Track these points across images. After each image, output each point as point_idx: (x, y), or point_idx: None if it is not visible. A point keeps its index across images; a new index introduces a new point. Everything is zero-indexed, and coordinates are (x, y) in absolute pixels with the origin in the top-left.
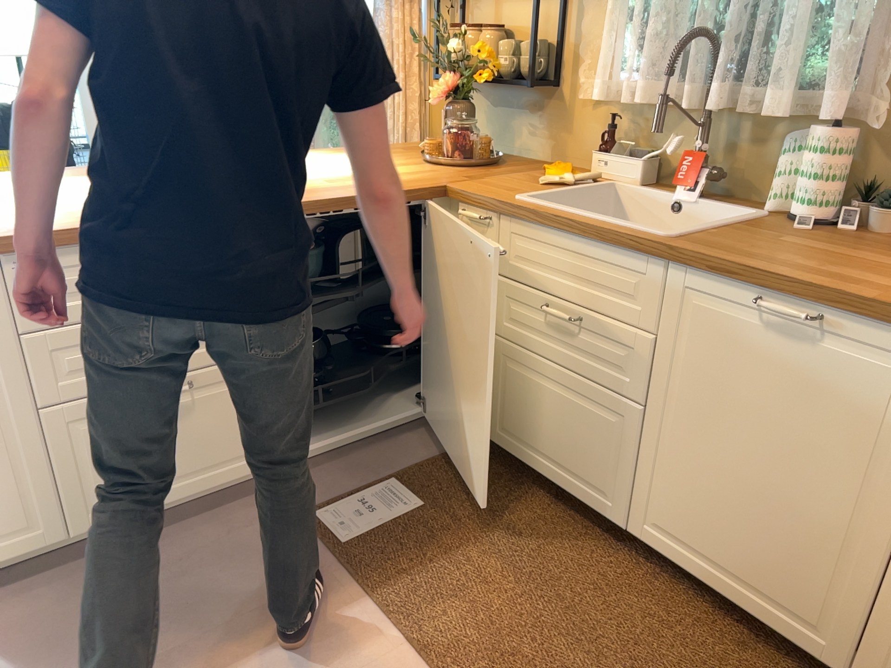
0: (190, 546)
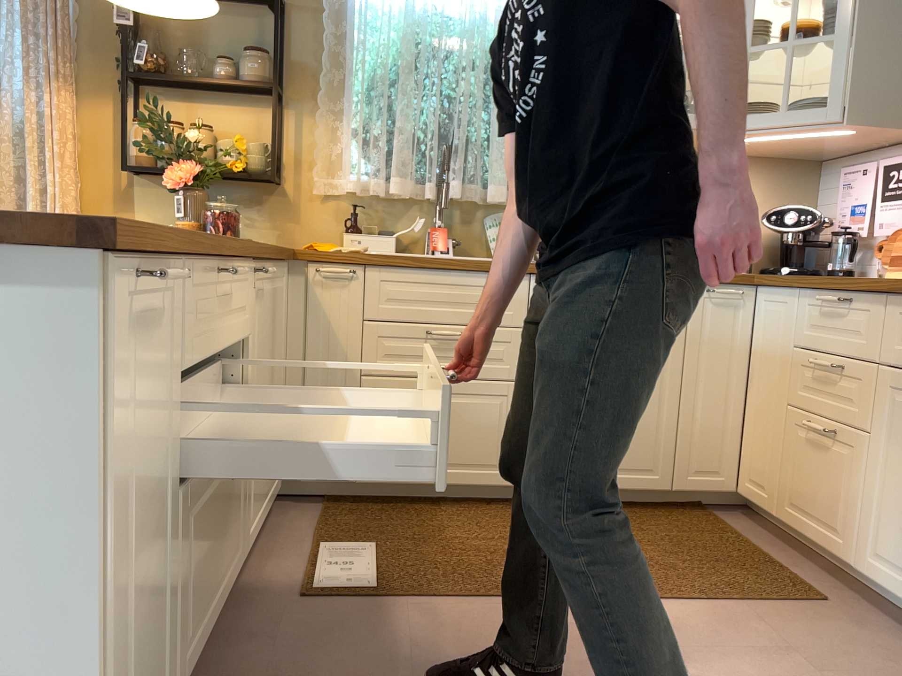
0: (253, 671)
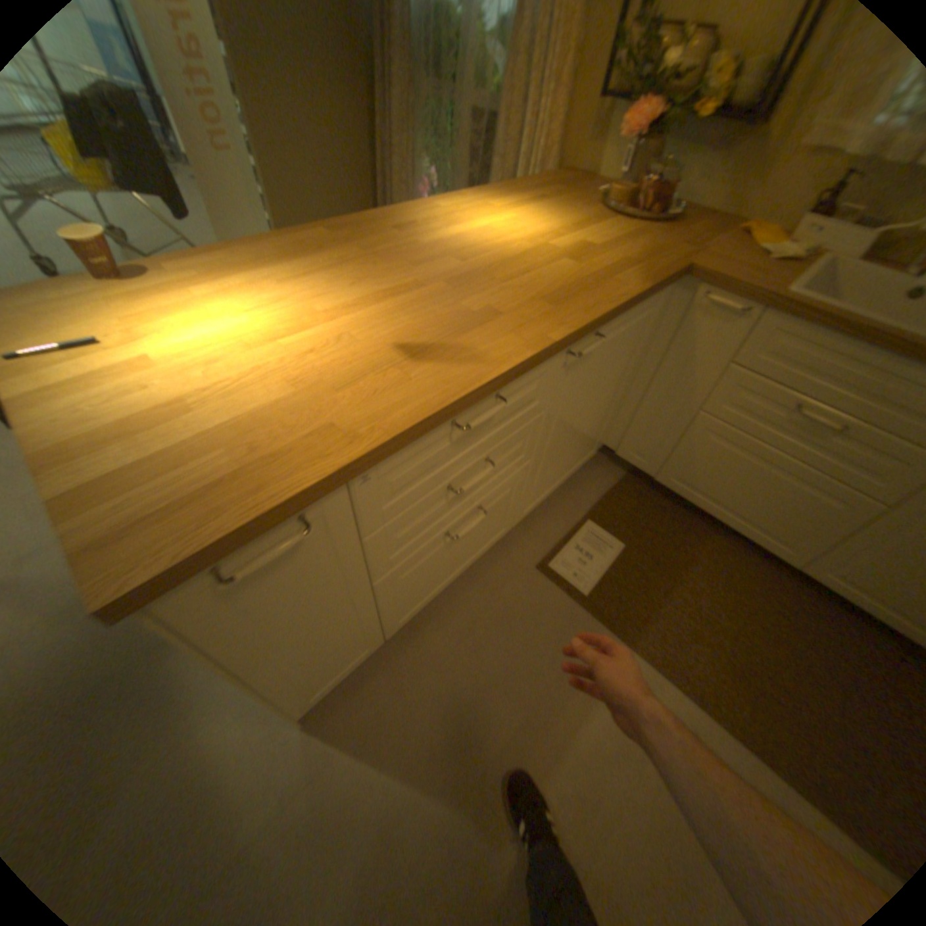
0: (468, 614)
